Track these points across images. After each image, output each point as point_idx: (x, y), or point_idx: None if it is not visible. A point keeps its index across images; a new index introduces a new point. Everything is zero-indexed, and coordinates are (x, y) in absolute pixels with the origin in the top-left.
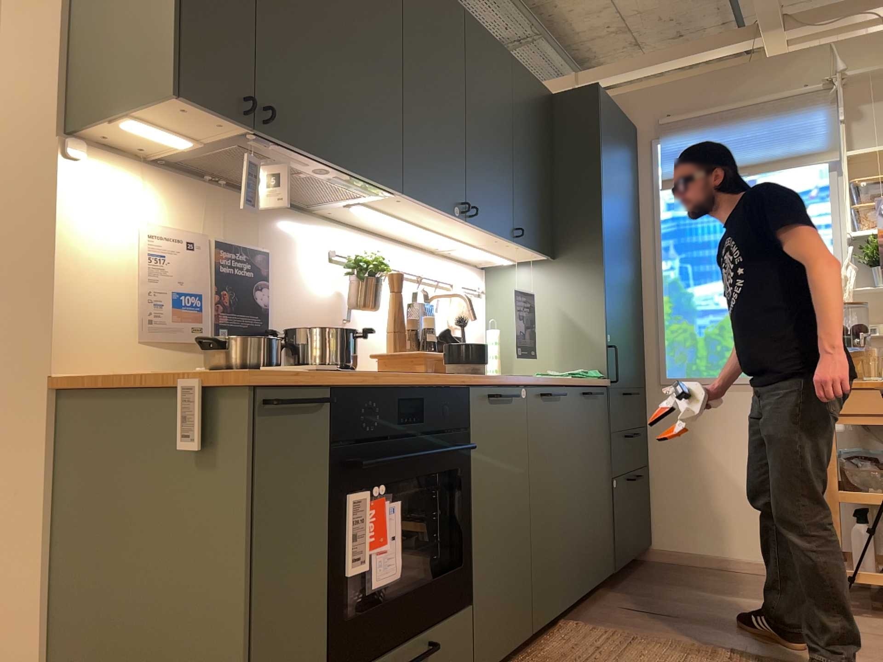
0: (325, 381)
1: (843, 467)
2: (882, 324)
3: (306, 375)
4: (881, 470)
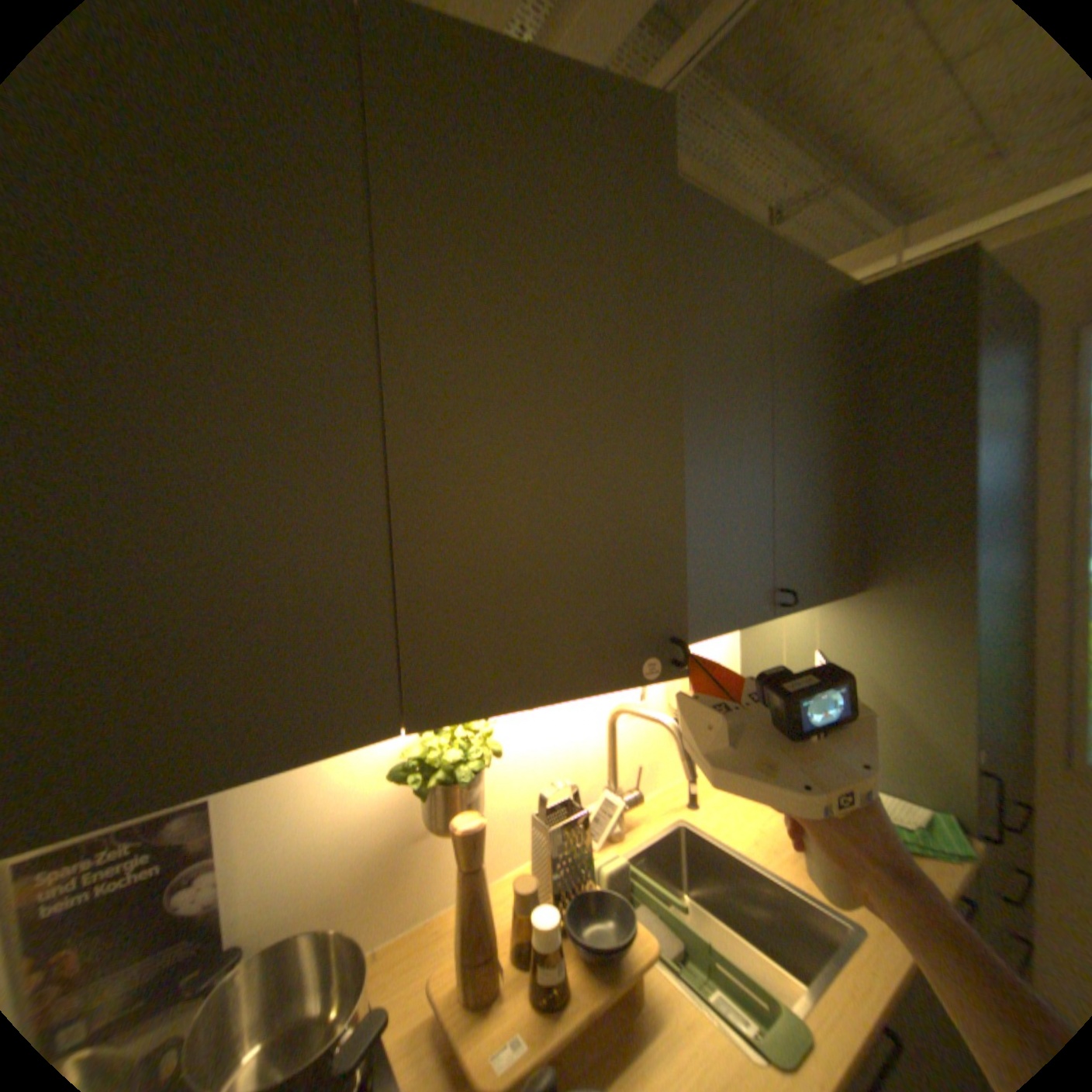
0: None
1: None
2: None
3: None
4: None
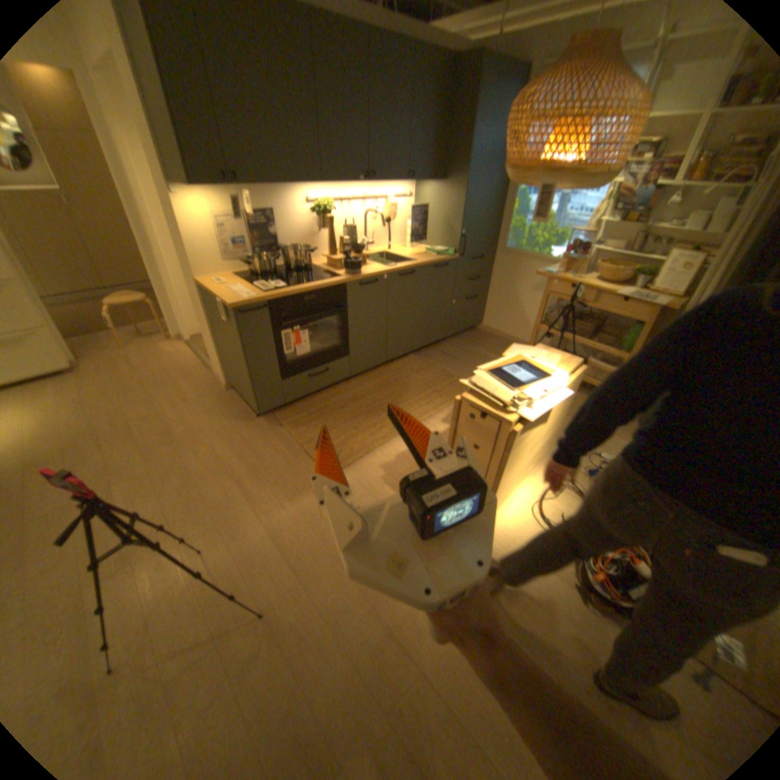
0: (265, 298)
1: (550, 313)
2: (611, 240)
3: (256, 297)
4: (563, 319)
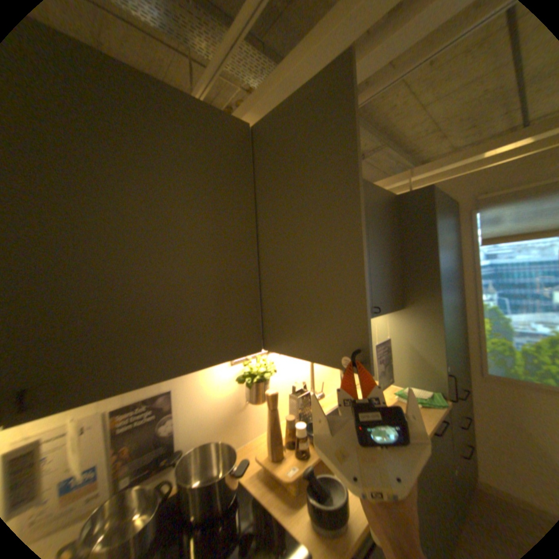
0: None
1: None
2: None
3: None
4: None
